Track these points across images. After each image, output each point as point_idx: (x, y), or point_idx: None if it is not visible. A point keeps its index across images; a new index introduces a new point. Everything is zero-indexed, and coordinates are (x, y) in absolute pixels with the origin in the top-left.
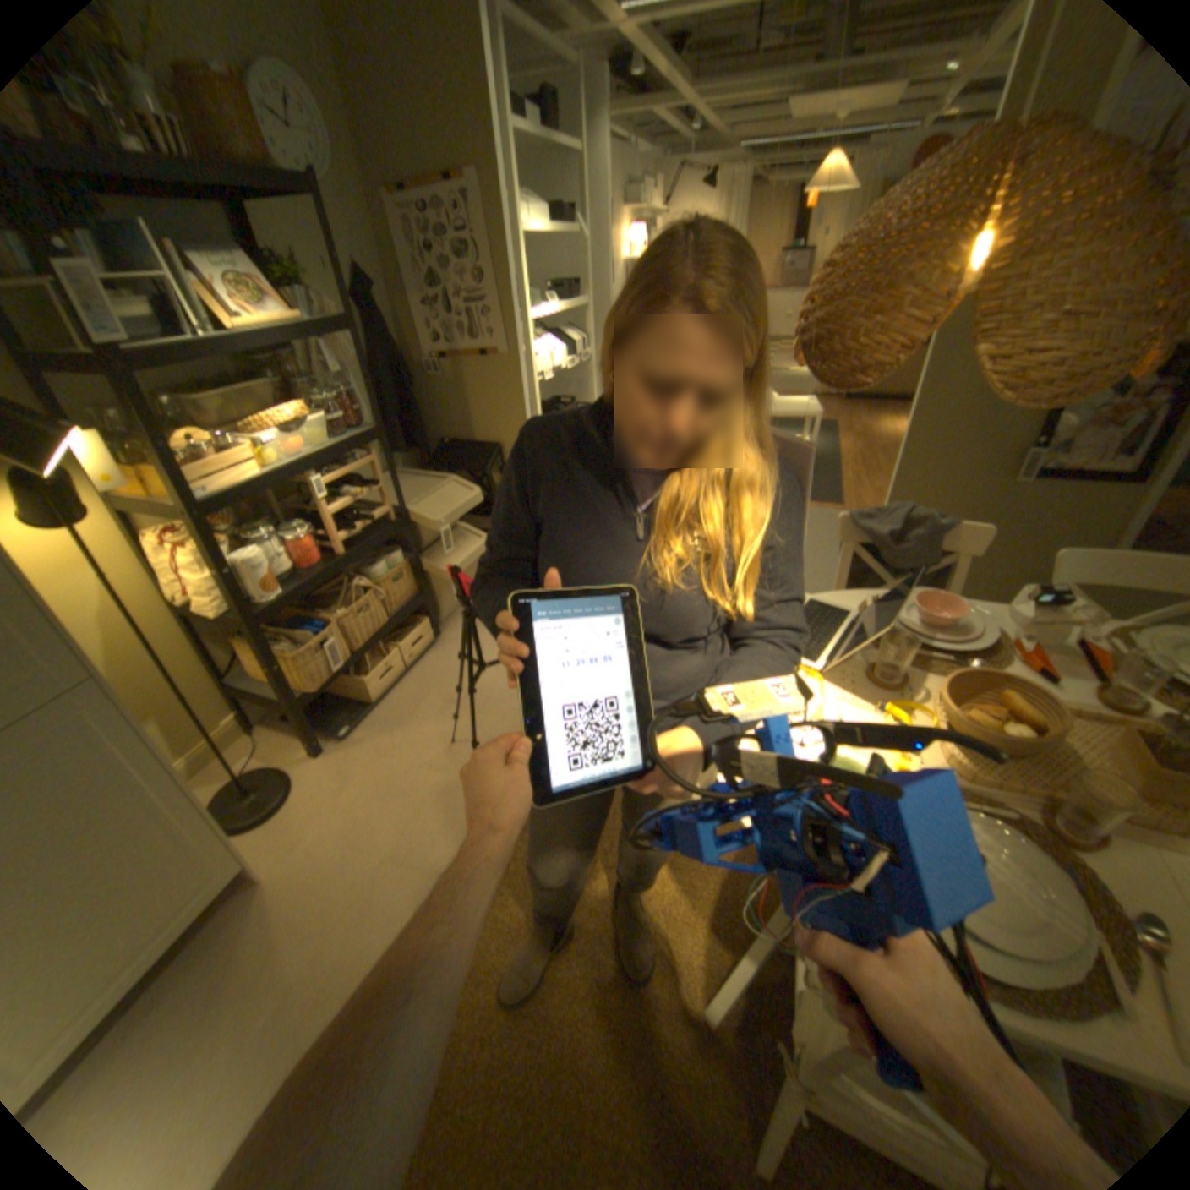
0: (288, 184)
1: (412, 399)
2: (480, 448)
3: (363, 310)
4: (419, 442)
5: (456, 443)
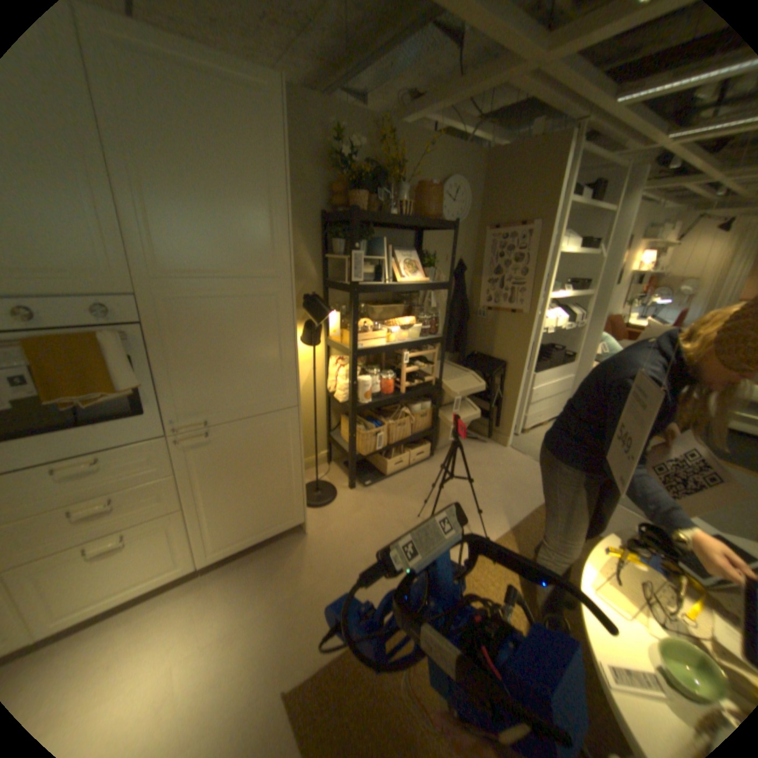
0: (445, 225)
1: (465, 327)
2: (494, 361)
3: (457, 281)
4: (460, 349)
5: (481, 355)
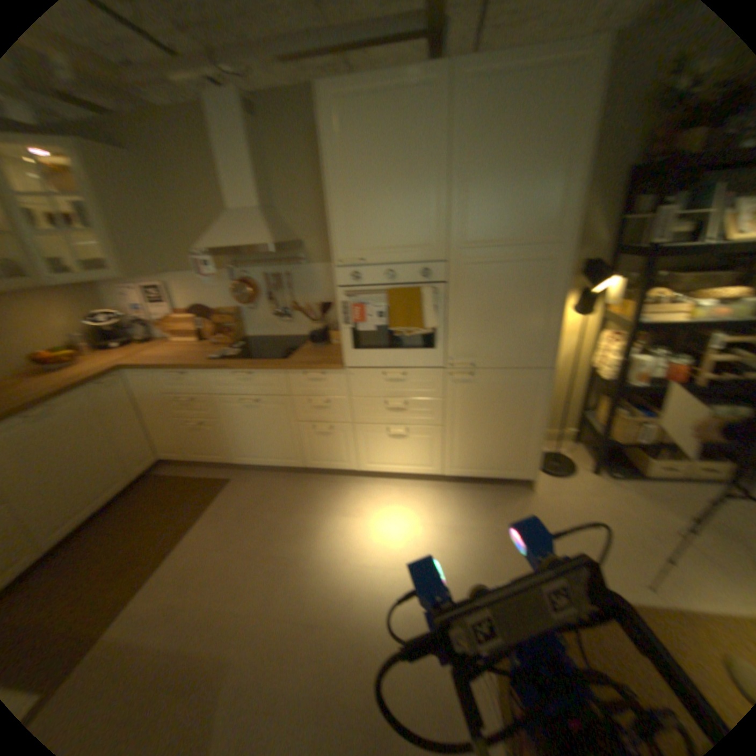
0: None
1: None
2: None
3: None
4: None
5: None
